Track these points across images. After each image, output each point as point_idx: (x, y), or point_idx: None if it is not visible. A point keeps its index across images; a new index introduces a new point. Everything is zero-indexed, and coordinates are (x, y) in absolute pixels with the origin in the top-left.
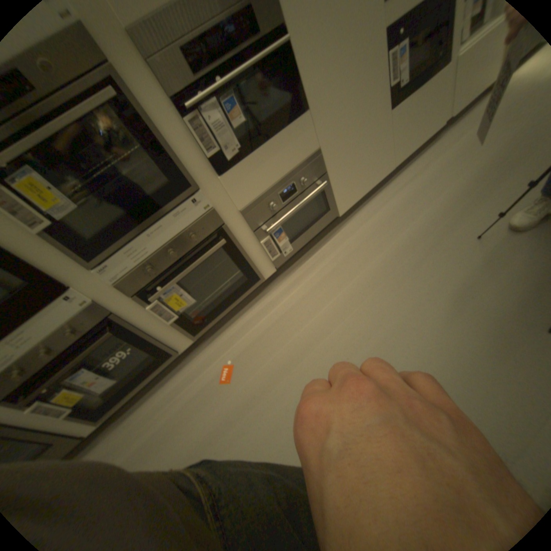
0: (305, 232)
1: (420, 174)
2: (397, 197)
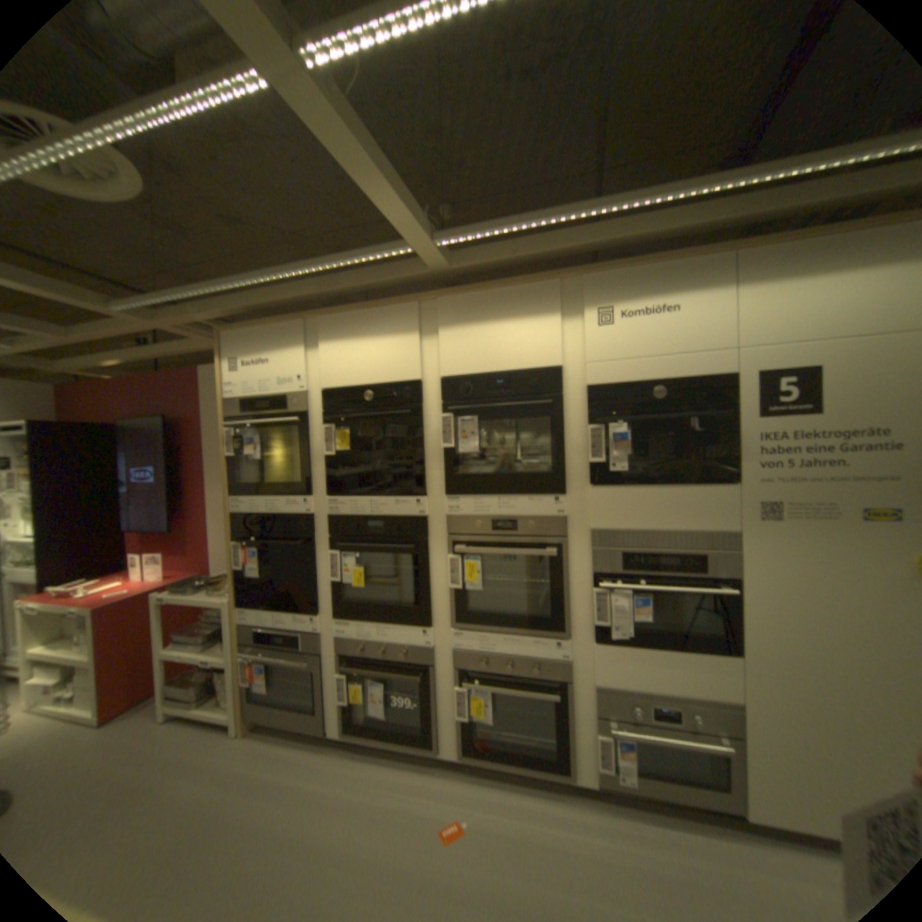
0: (670, 788)
1: None
2: None
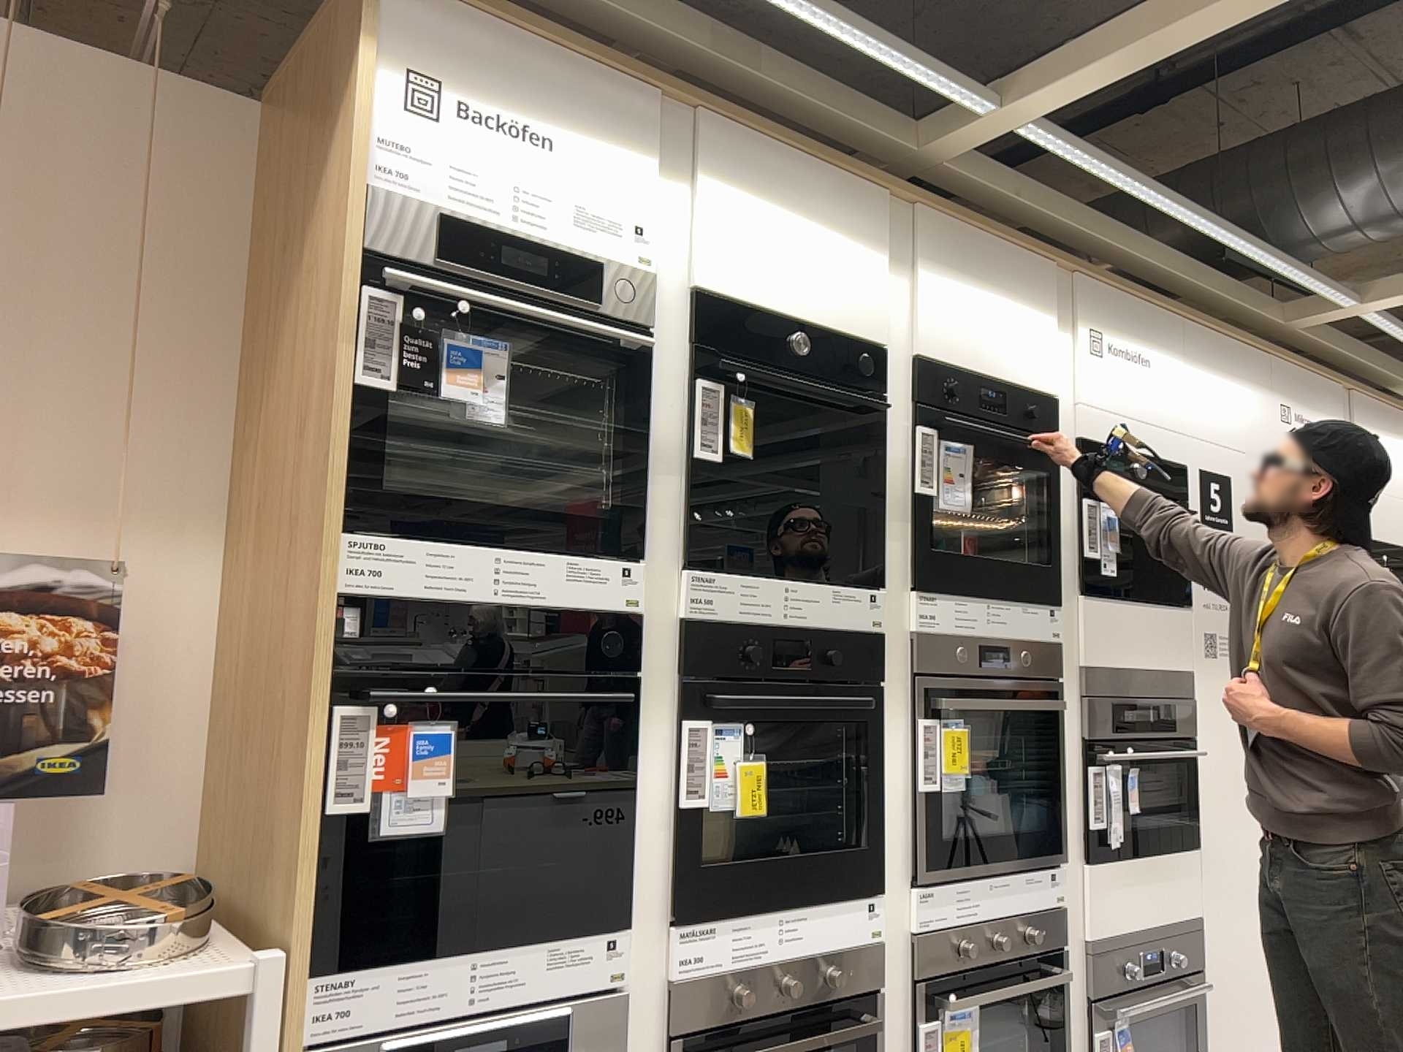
0: None
1: None
2: None
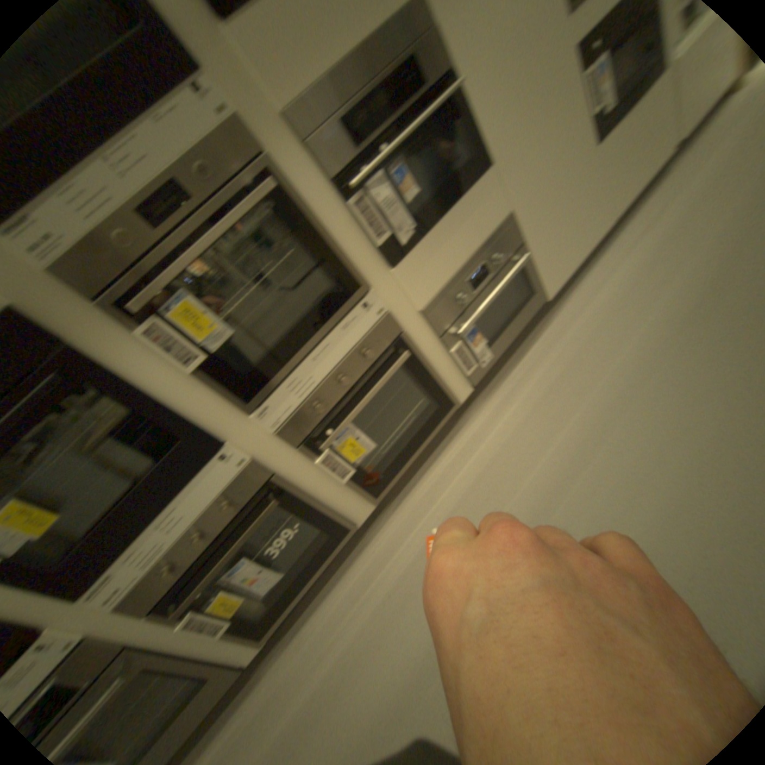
0: (508, 329)
1: (658, 222)
2: (633, 258)
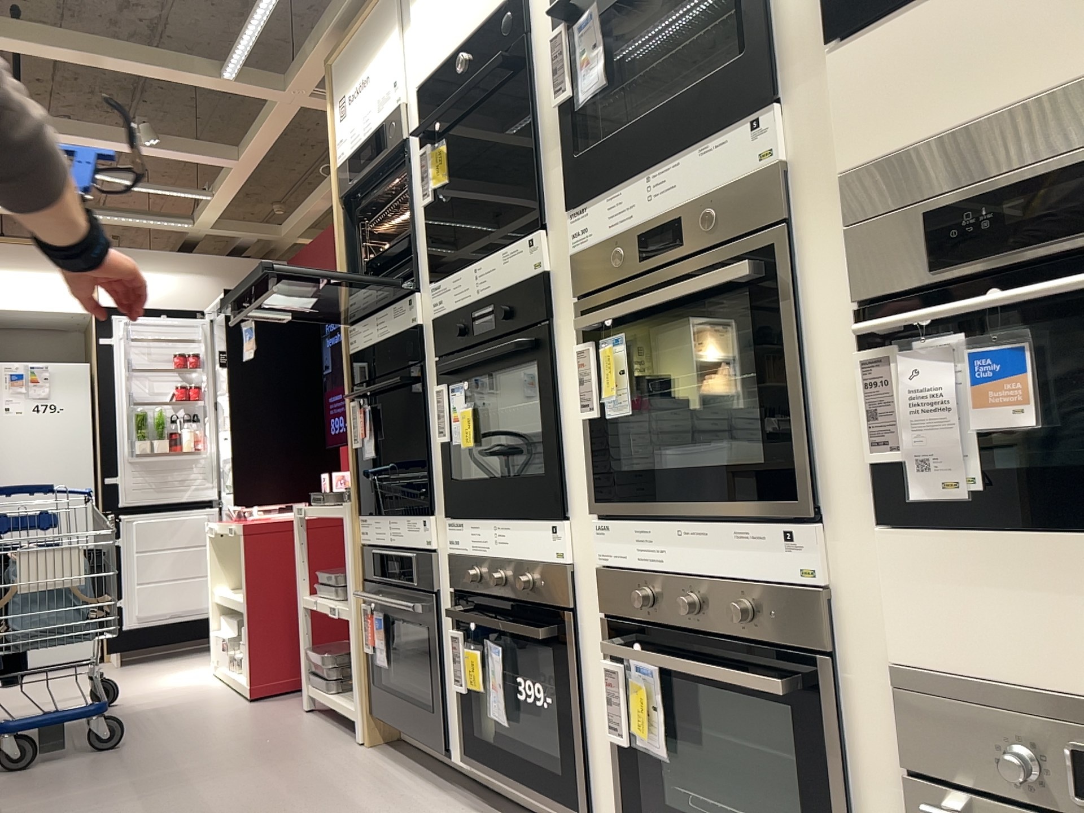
0: None
1: None
2: None
